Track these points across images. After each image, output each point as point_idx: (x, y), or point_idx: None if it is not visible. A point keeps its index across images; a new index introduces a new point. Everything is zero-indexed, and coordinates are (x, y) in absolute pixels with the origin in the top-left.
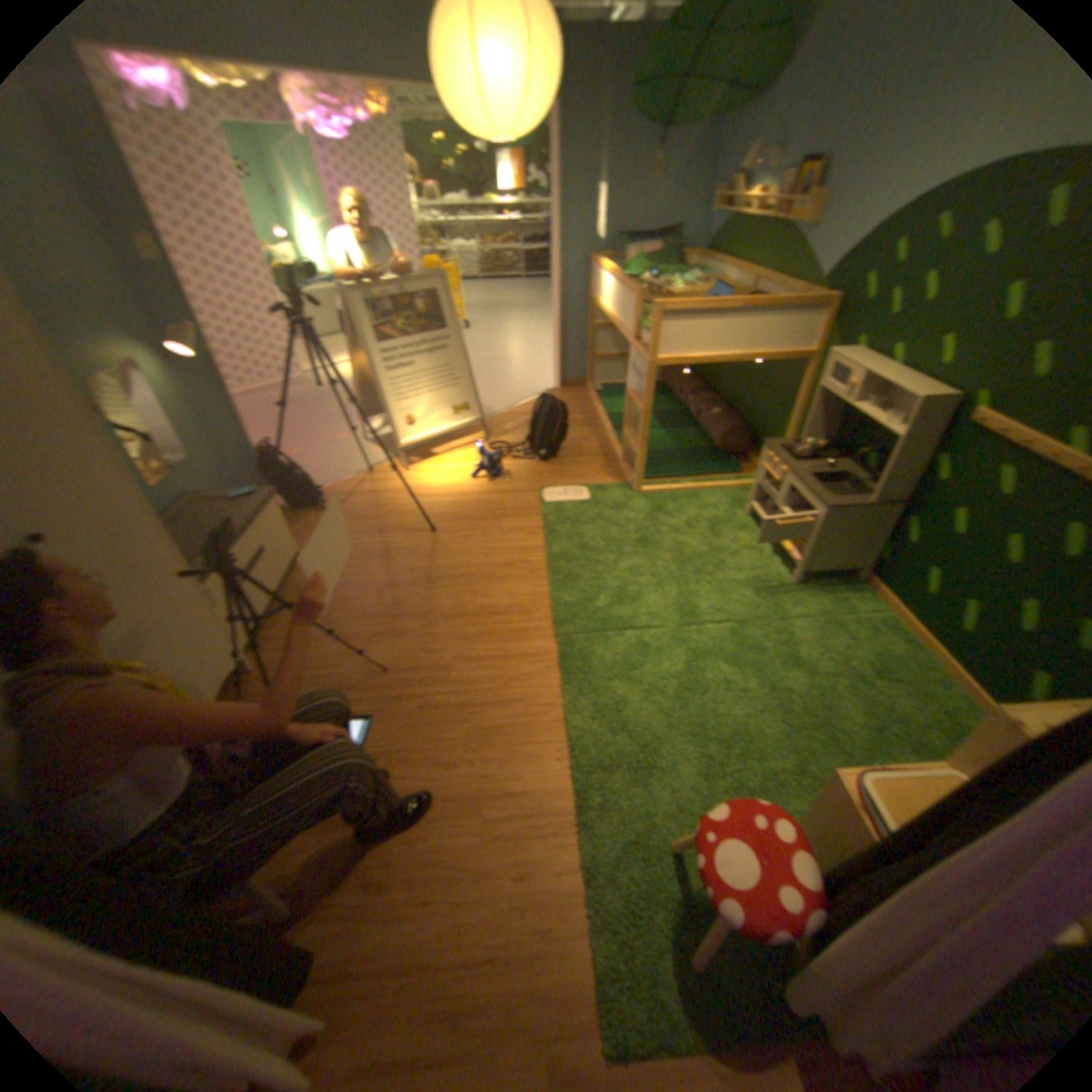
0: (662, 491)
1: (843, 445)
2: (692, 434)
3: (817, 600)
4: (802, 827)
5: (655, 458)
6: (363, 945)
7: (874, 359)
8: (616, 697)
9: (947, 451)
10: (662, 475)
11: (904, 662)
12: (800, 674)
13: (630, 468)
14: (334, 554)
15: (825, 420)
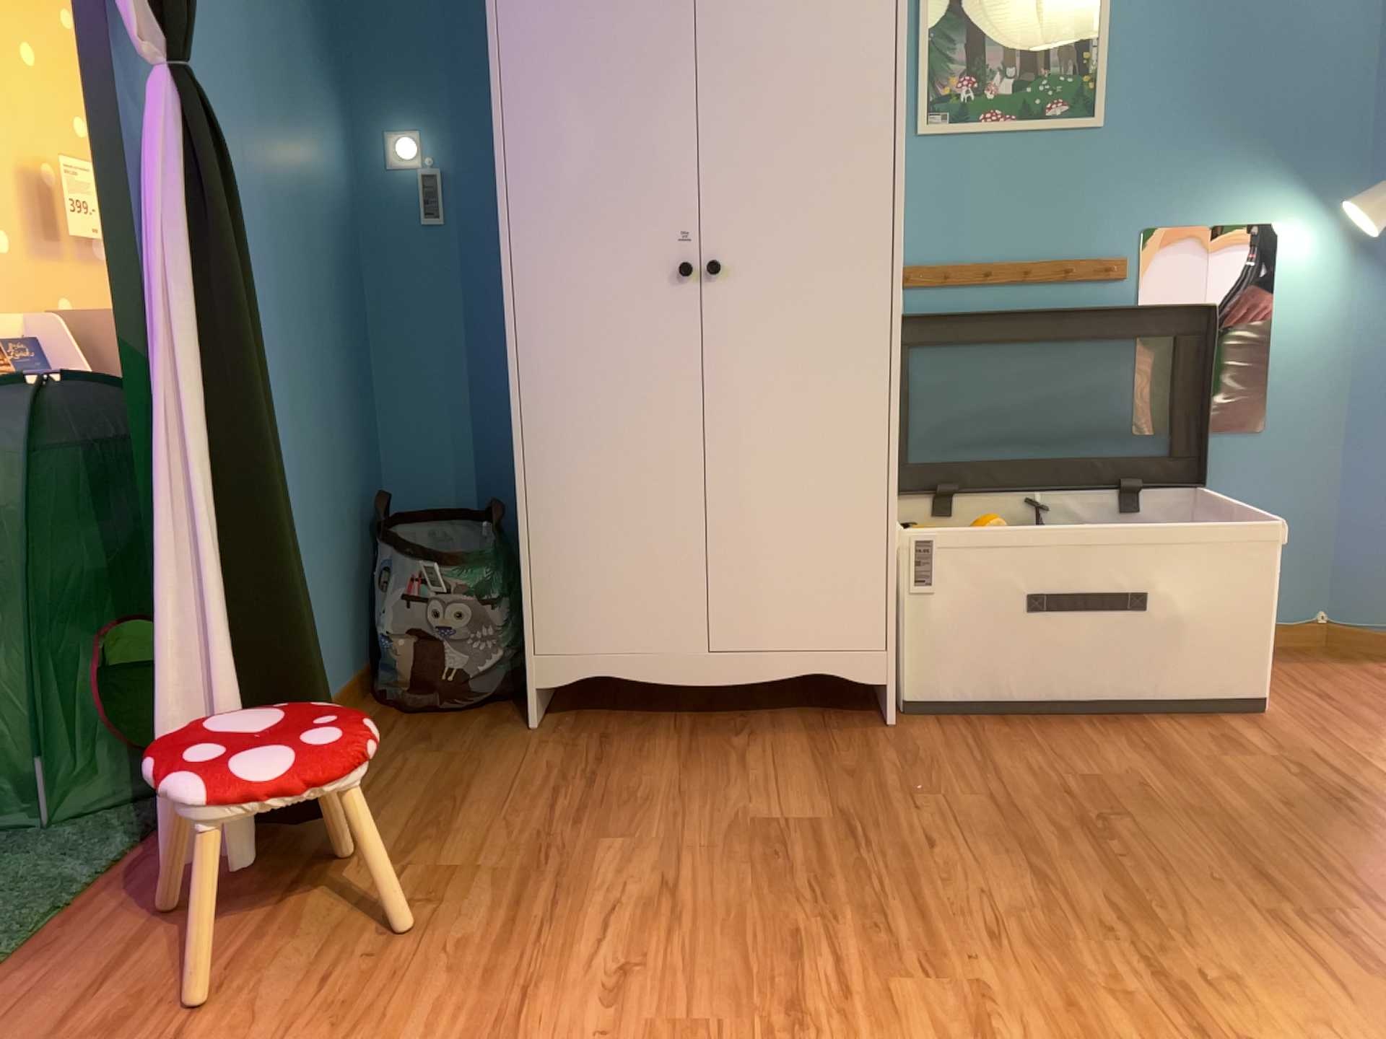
0: None
1: None
2: None
3: None
4: None
5: None
6: (306, 917)
7: None
8: None
9: None
10: None
11: None
12: None
13: None
14: (1315, 756)
15: None
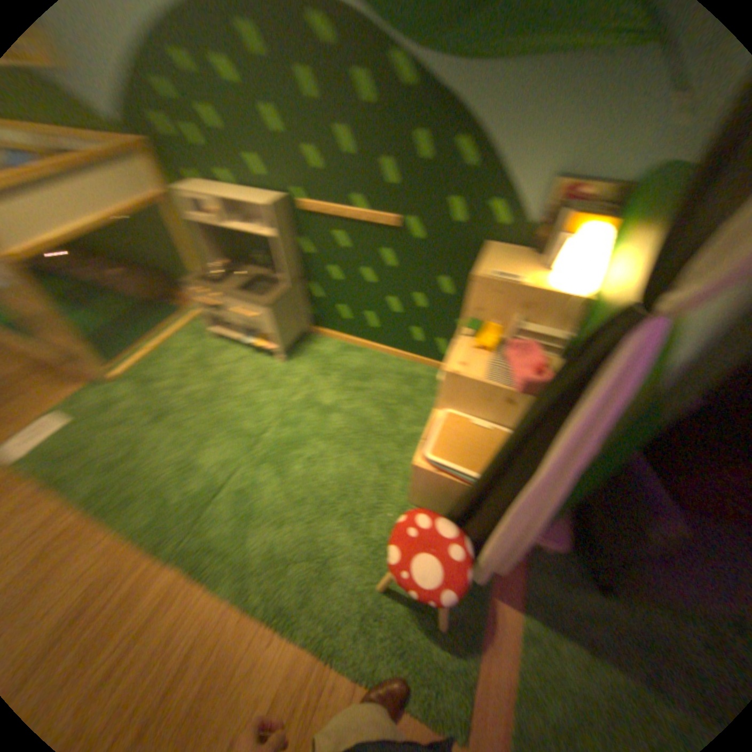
0: (129, 365)
1: (233, 256)
2: (106, 300)
3: (300, 363)
4: (408, 495)
5: (92, 340)
6: None
7: (207, 185)
8: (257, 549)
9: (298, 234)
10: (114, 351)
11: (362, 363)
12: (332, 414)
13: (76, 365)
14: None
15: (206, 243)
